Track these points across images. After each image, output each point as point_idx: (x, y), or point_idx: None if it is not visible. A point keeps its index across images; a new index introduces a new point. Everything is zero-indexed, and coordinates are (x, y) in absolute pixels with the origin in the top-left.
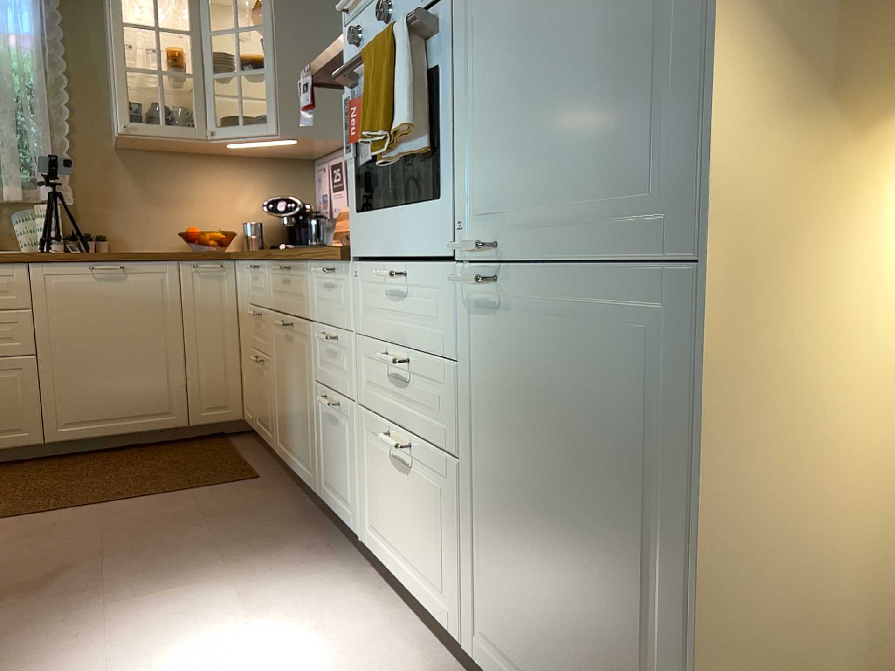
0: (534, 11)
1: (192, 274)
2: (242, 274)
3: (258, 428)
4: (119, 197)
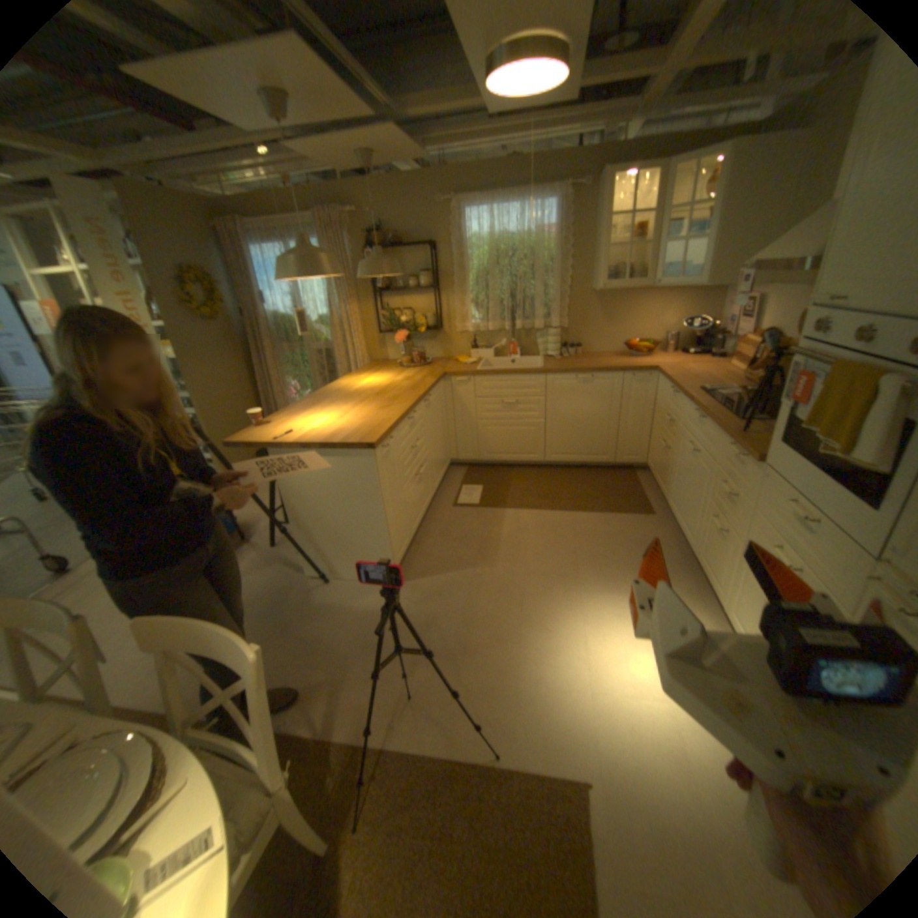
0: None
1: (629, 380)
2: (662, 385)
3: (656, 479)
4: (590, 320)
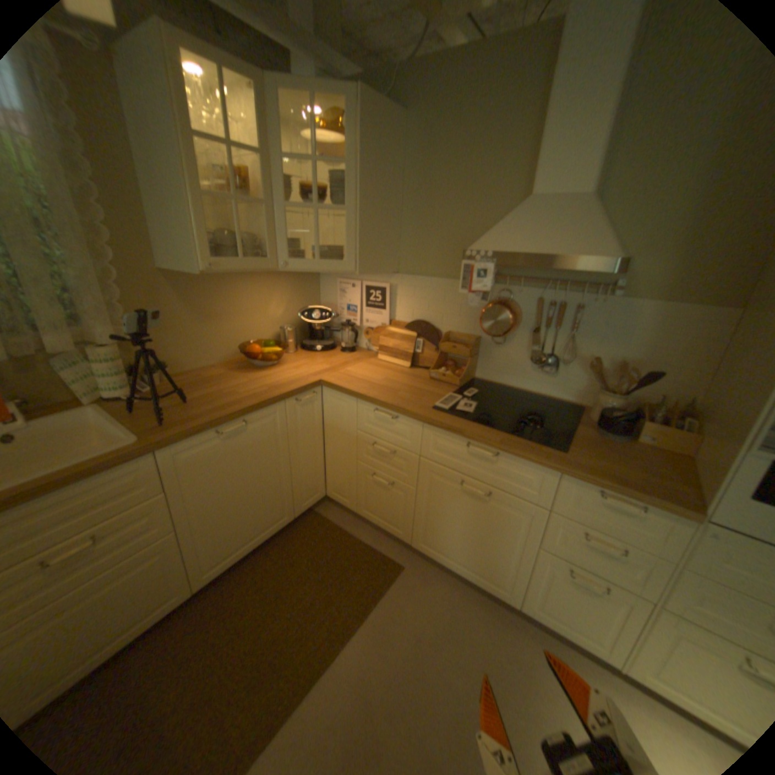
0: None
1: (294, 408)
2: (341, 403)
3: (368, 517)
4: (170, 321)
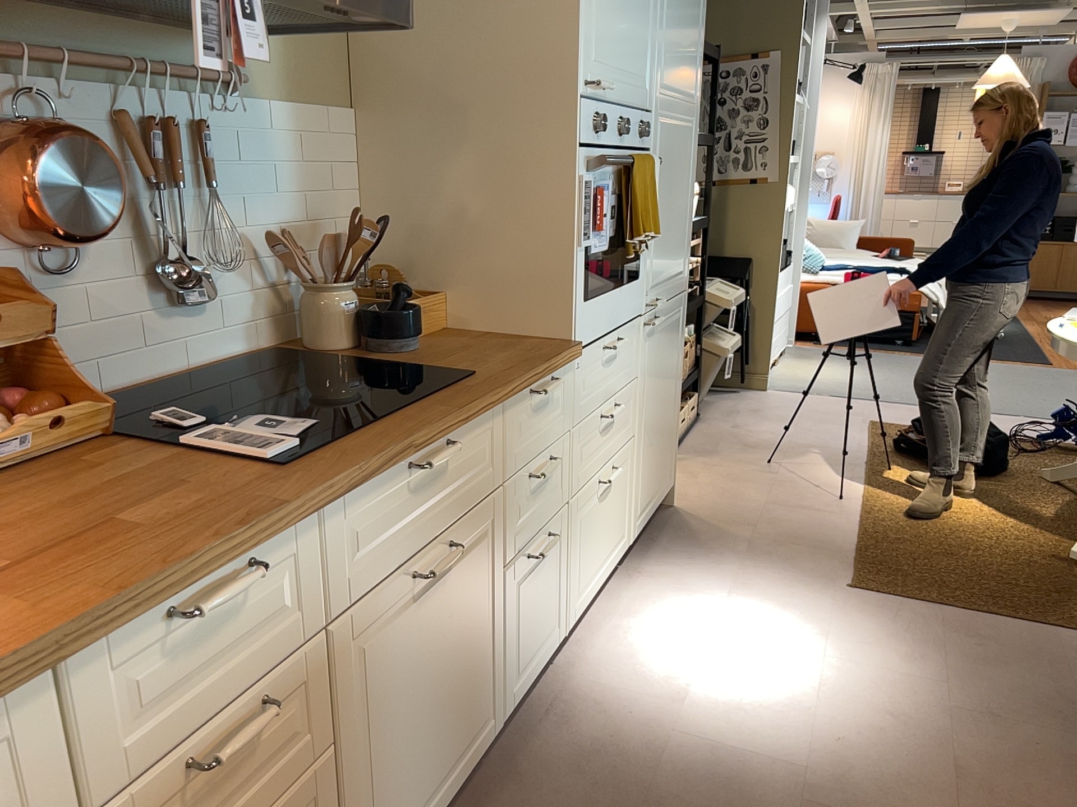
0: (670, 188)
1: None
2: None
3: None
4: None
